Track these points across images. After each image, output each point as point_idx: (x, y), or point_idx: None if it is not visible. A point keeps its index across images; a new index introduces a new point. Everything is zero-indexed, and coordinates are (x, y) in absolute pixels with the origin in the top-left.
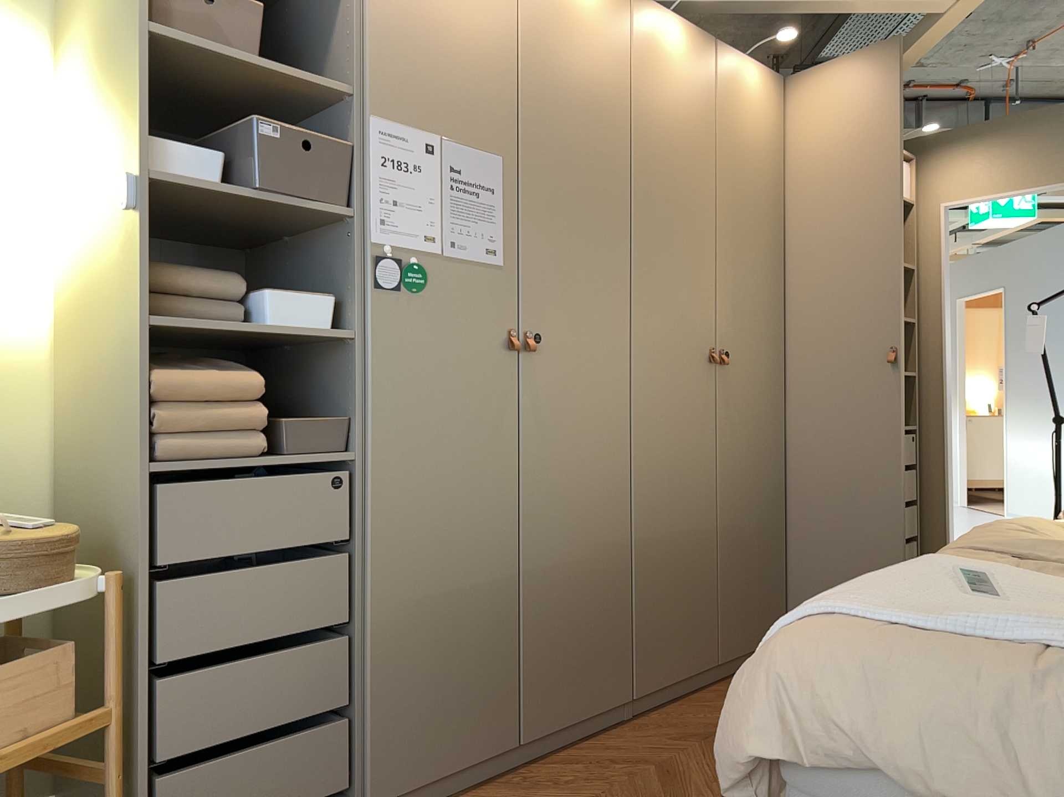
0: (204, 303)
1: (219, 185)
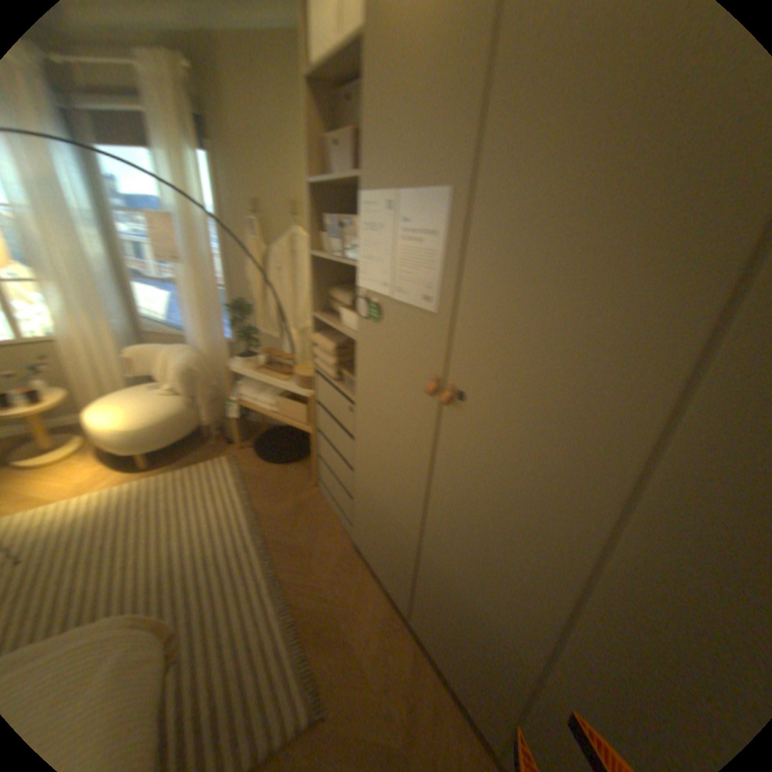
0: (343, 308)
1: (327, 254)
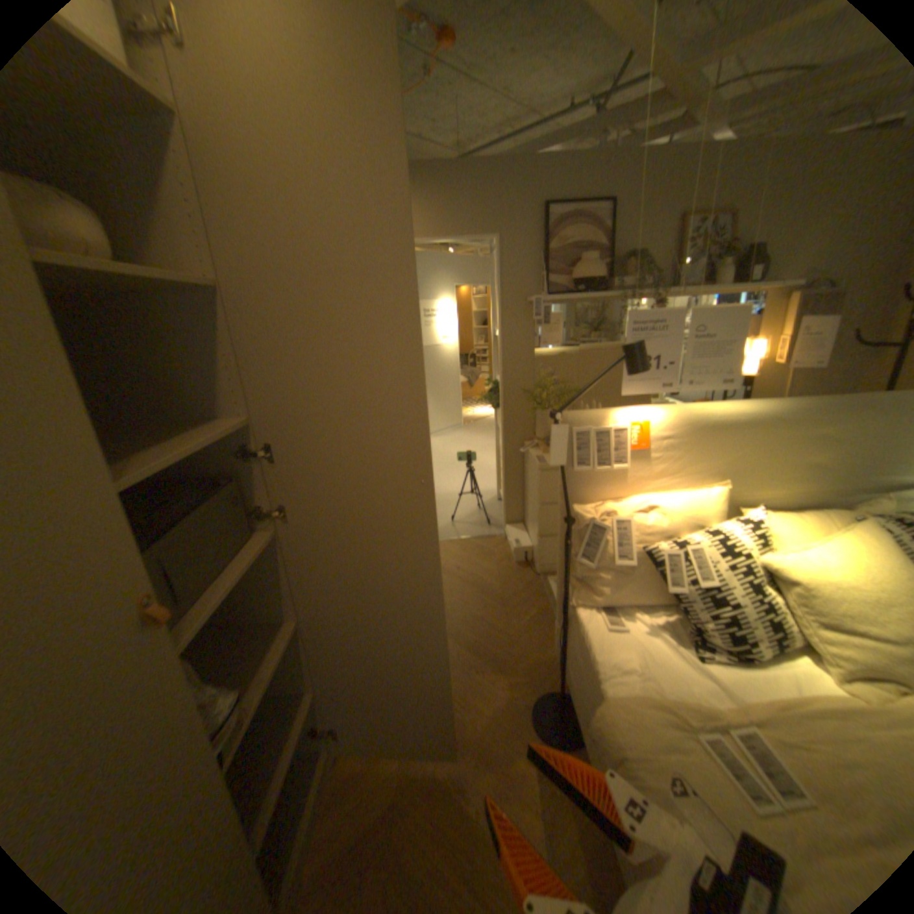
0: None
1: None
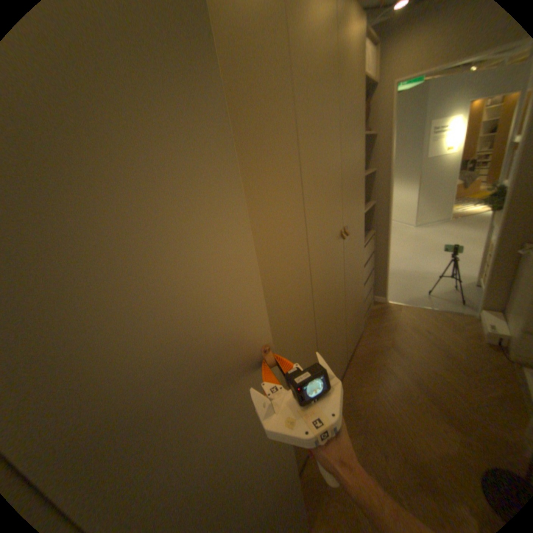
0: None
1: None
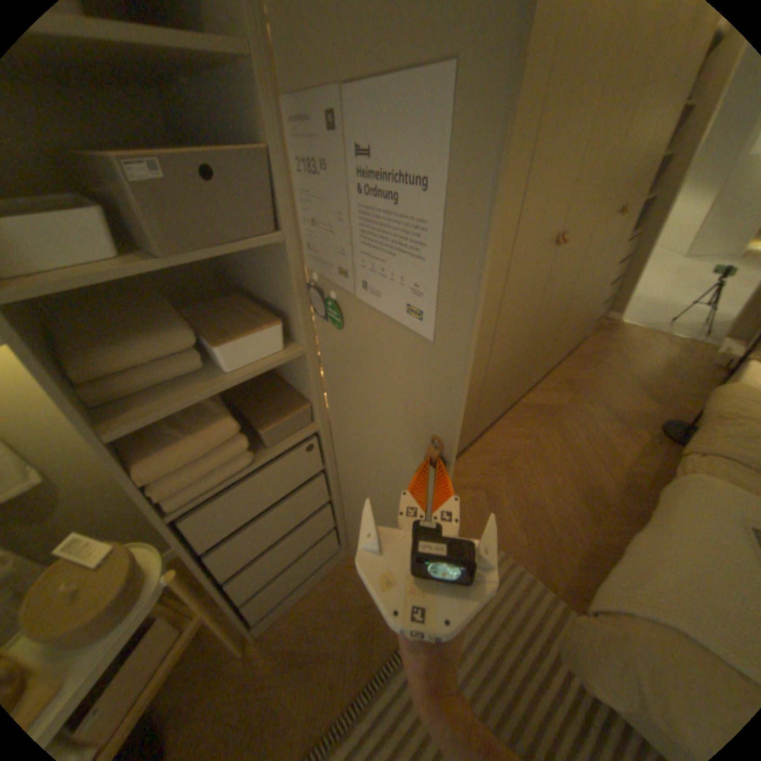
0: (159, 363)
1: (111, 264)
